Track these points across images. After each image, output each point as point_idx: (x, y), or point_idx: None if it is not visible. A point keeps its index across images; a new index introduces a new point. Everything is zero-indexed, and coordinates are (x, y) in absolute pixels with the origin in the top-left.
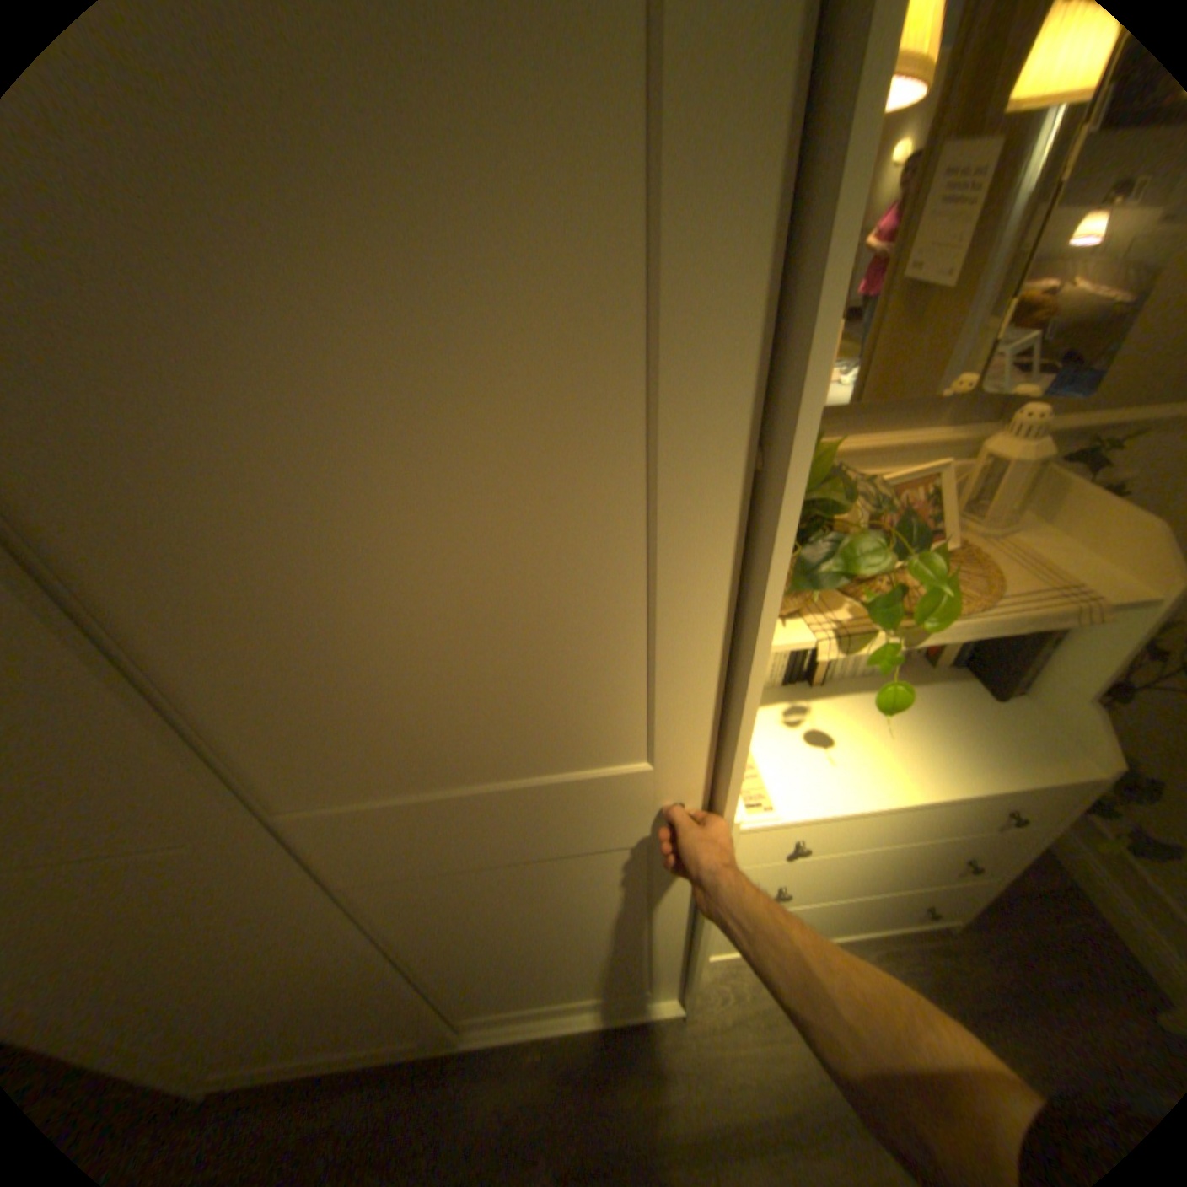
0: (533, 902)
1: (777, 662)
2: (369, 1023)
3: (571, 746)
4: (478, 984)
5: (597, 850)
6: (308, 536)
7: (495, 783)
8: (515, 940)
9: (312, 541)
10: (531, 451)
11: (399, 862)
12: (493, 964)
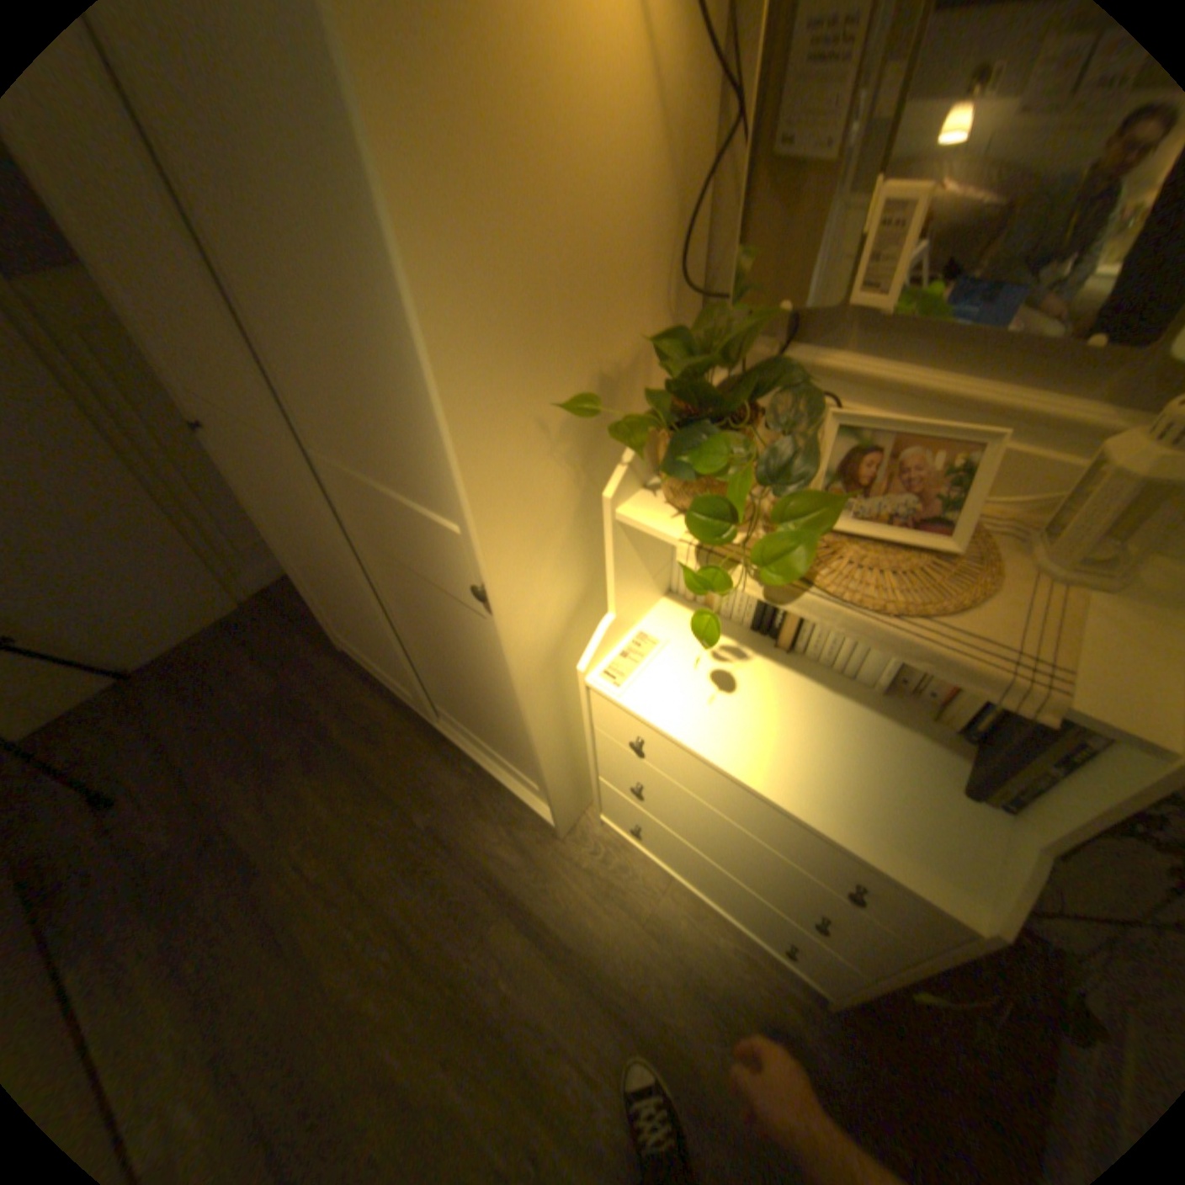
0: (440, 622)
1: (746, 597)
2: (386, 657)
3: (411, 479)
4: (437, 679)
5: (455, 596)
6: (254, 231)
7: (384, 487)
8: (442, 653)
9: (256, 236)
10: (309, 190)
11: (362, 526)
12: (438, 666)
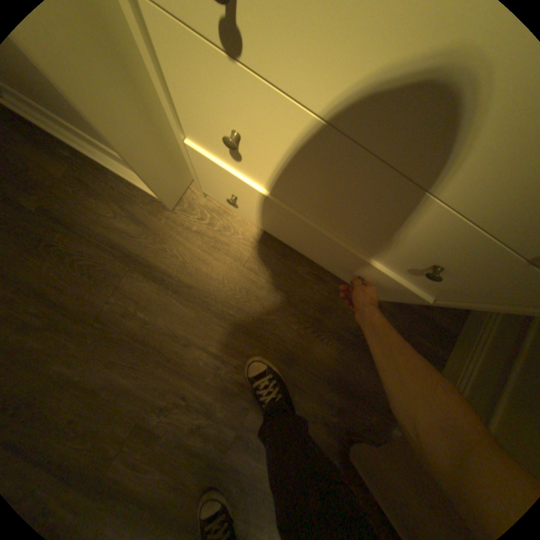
0: None
1: None
2: None
3: None
4: None
5: None
6: None
7: None
8: None
9: None
10: None
11: None
12: None
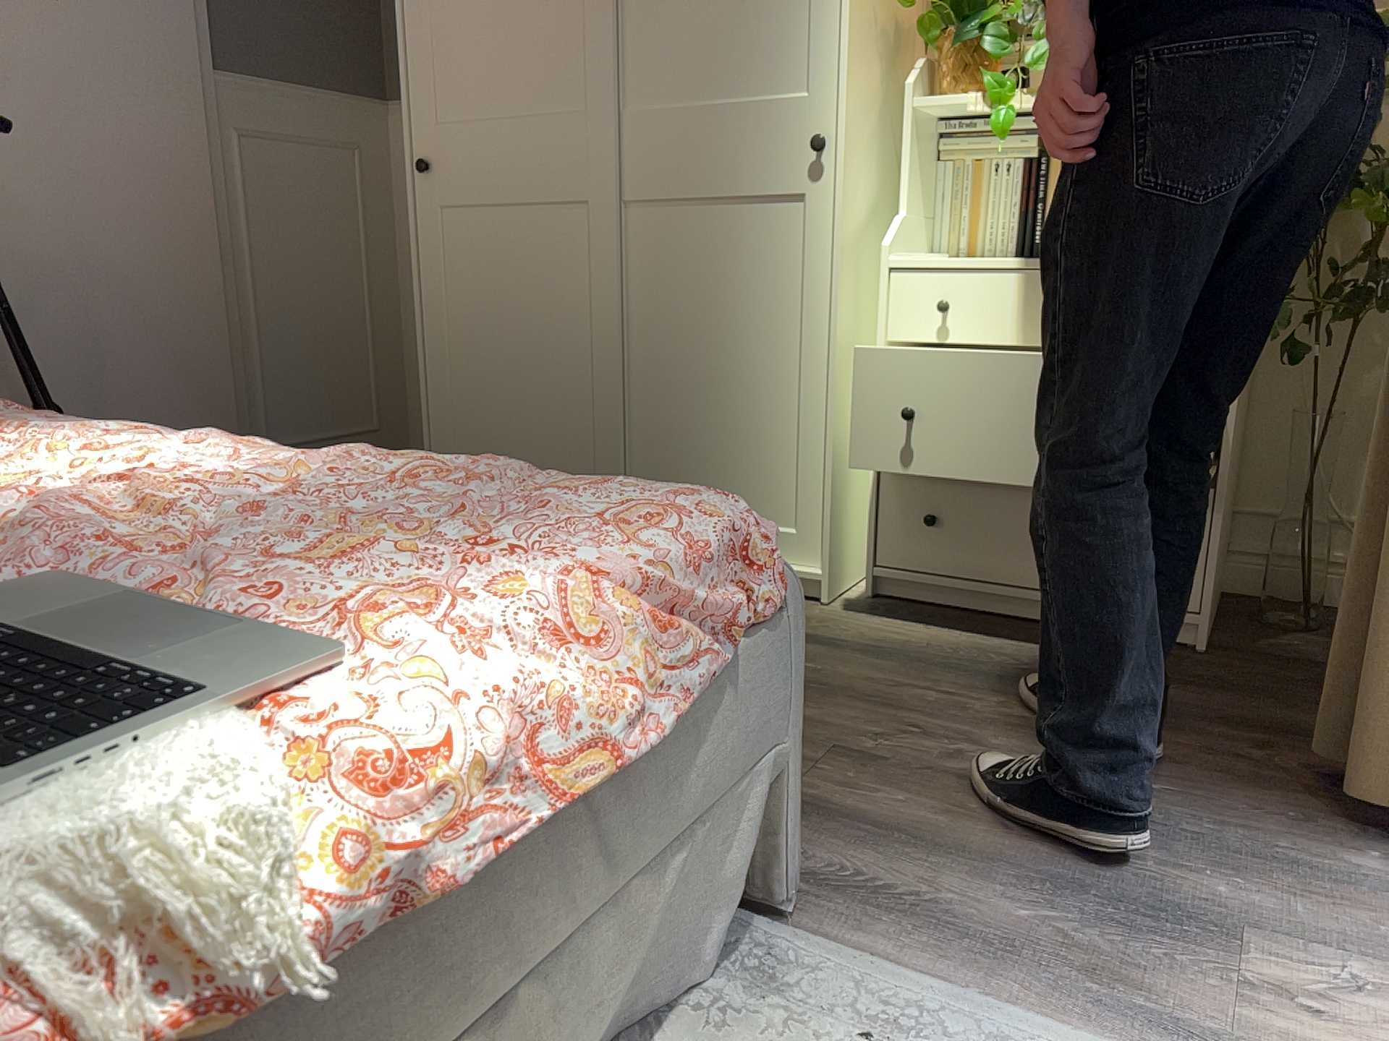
0: (724, 267)
1: (1008, 222)
2: (581, 431)
3: (767, 69)
4: (665, 419)
5: (771, 192)
6: None
7: (726, 98)
8: (704, 335)
9: None
10: None
11: (663, 174)
12: (682, 378)
